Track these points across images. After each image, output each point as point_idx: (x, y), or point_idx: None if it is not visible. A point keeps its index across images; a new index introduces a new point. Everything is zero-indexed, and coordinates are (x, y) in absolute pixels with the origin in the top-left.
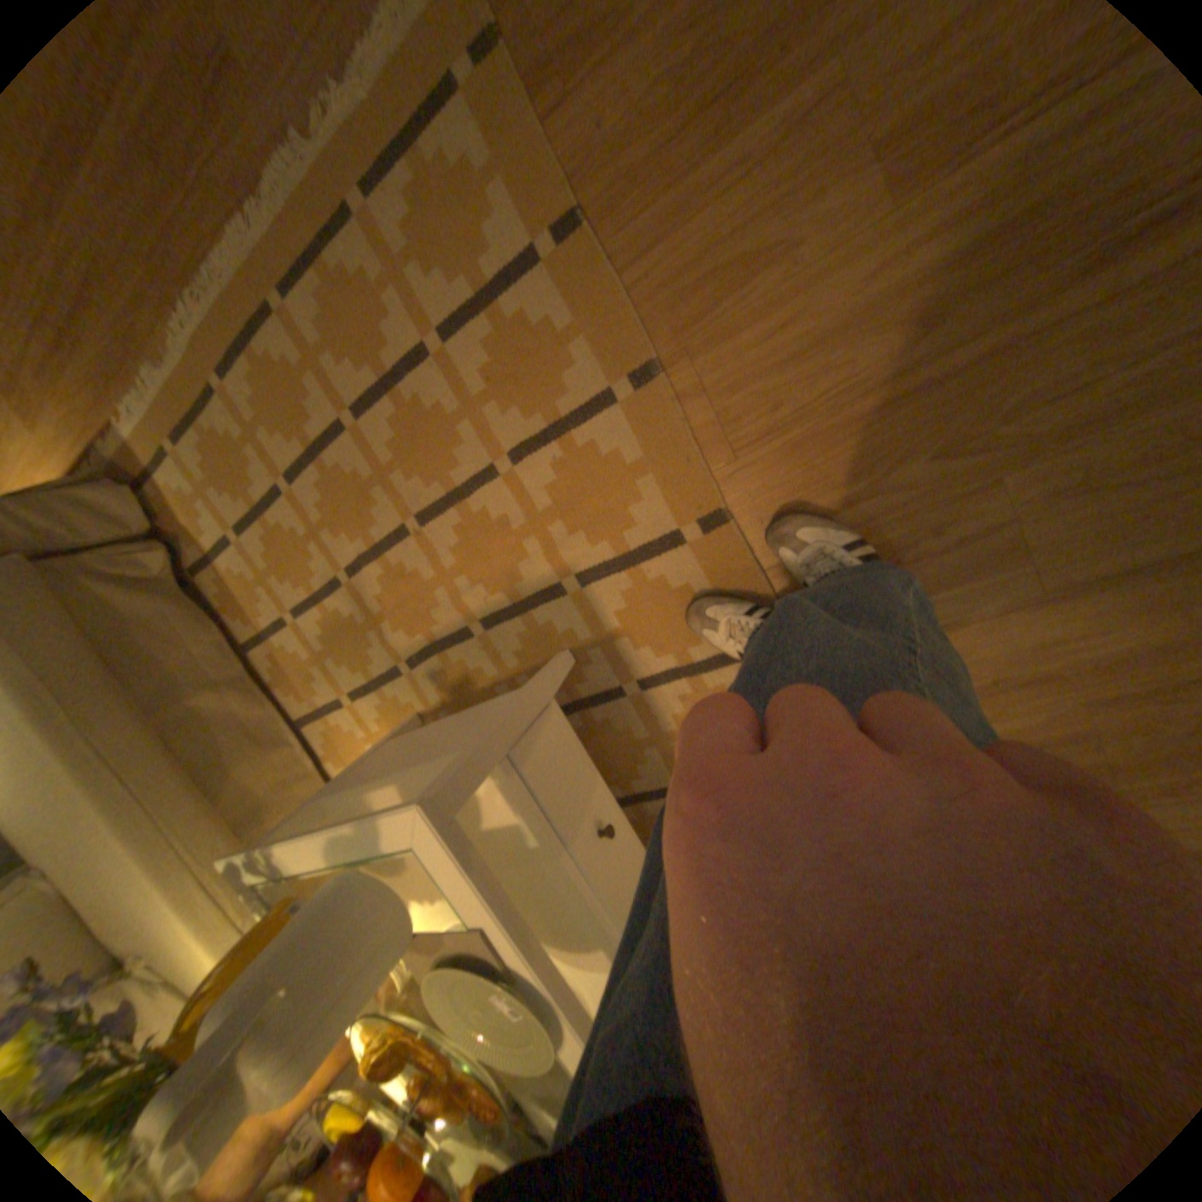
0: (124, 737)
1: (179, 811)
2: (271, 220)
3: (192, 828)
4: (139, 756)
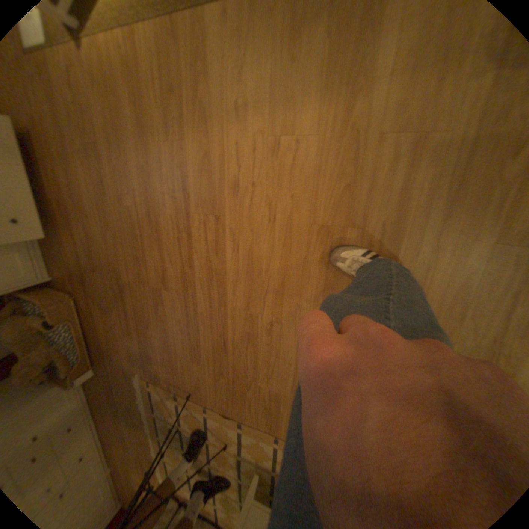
0: None
1: None
2: (144, 426)
3: None
4: None
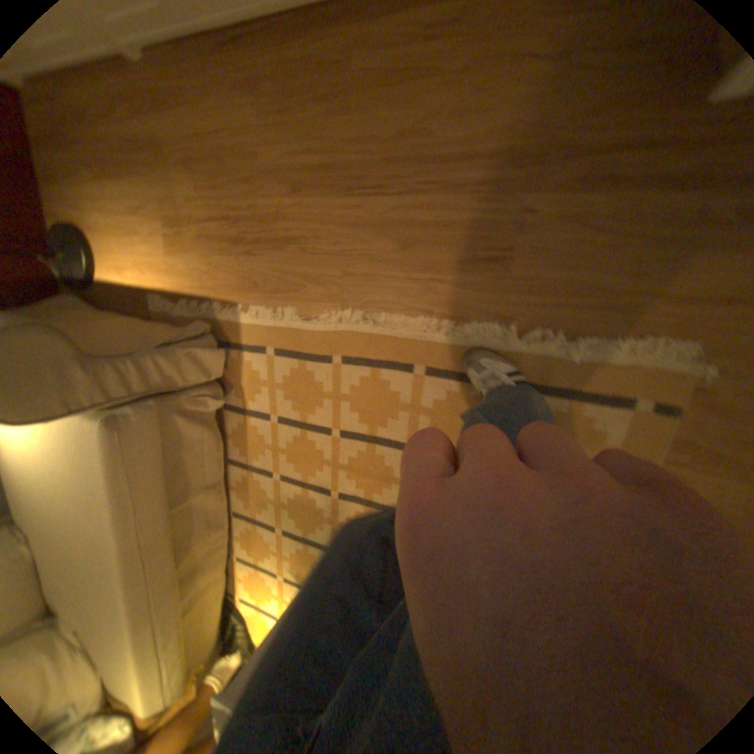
0: (157, 533)
1: (162, 582)
2: (458, 345)
3: (164, 593)
4: (159, 546)
